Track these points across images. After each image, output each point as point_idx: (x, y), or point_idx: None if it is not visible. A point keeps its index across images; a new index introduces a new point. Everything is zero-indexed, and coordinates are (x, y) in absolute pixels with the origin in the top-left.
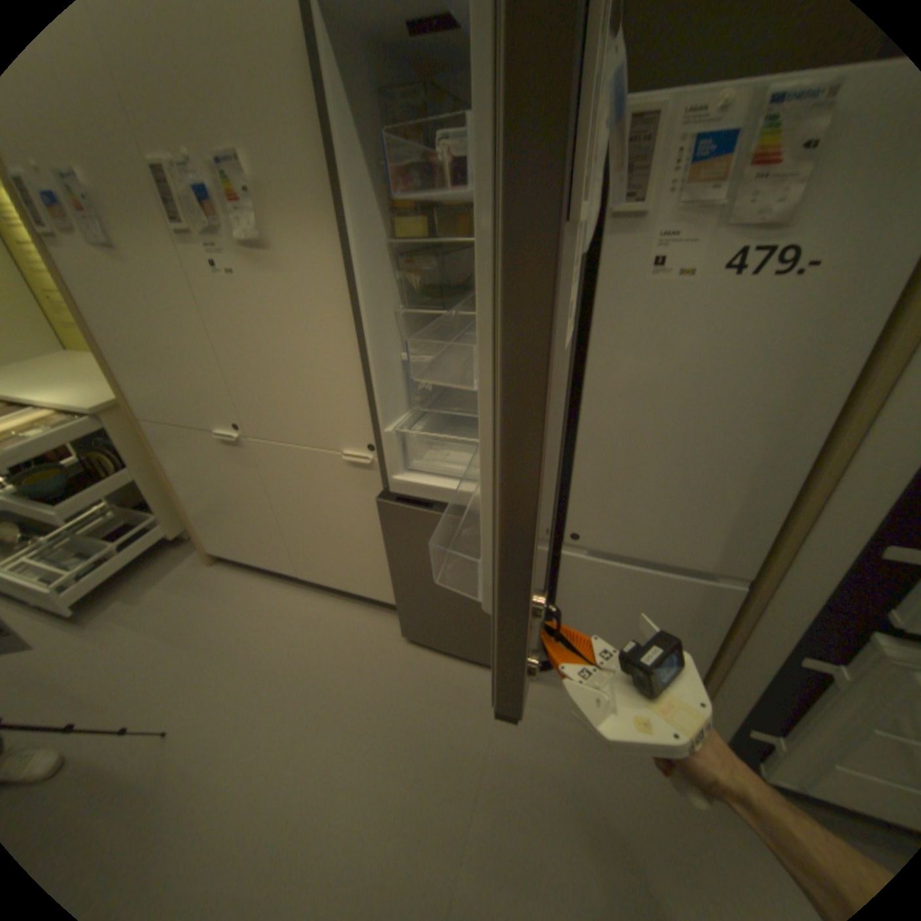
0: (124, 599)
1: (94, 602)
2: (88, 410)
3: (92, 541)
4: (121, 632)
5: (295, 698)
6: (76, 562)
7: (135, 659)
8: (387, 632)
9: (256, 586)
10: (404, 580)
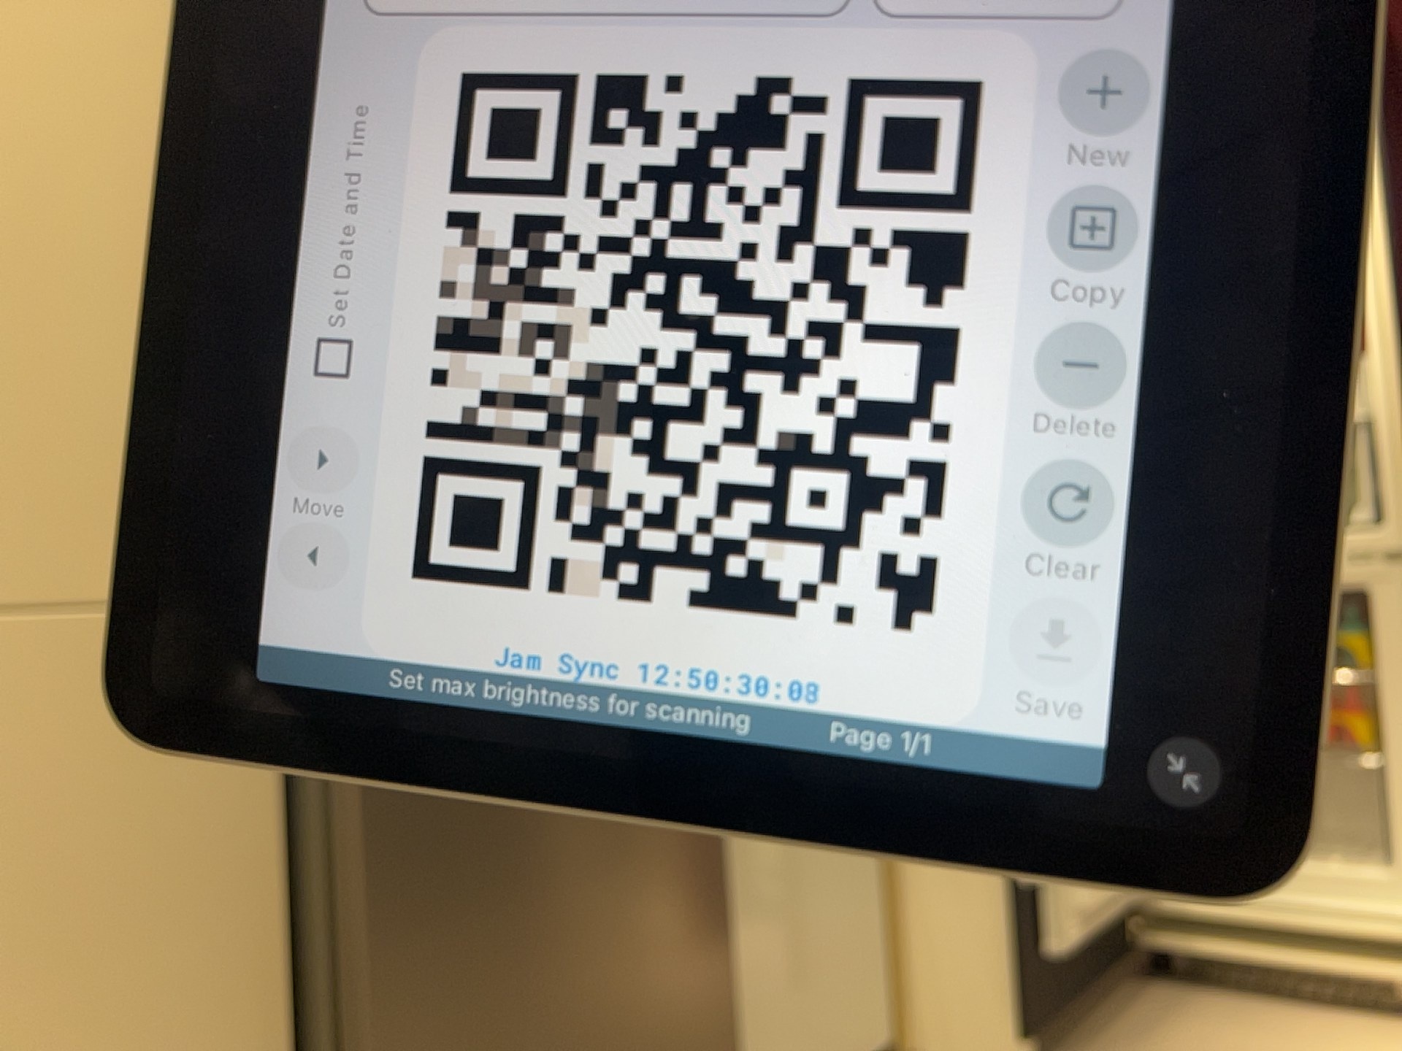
0: None
1: None
2: None
3: None
4: None
5: None
6: None
7: None
8: None
9: None
10: None
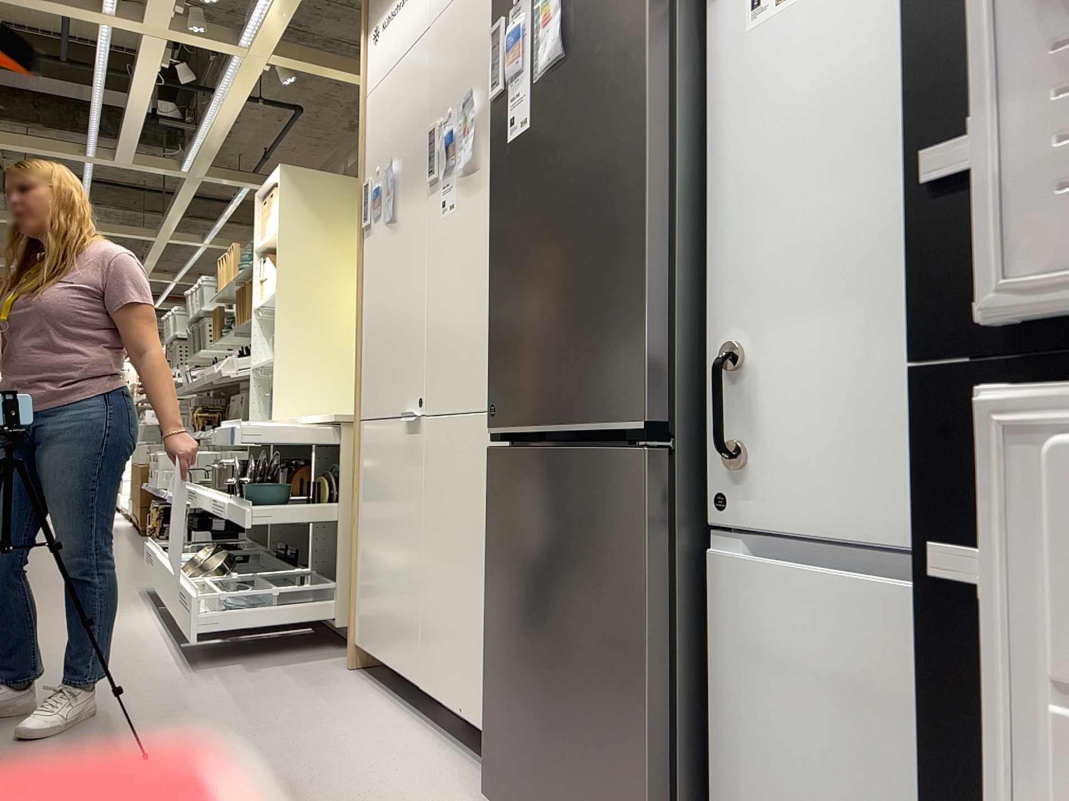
0: (247, 666)
1: (223, 659)
2: (337, 426)
3: (265, 585)
4: (213, 685)
5: (284, 800)
6: (239, 605)
7: (197, 706)
8: (472, 799)
9: (372, 700)
10: (495, 628)
